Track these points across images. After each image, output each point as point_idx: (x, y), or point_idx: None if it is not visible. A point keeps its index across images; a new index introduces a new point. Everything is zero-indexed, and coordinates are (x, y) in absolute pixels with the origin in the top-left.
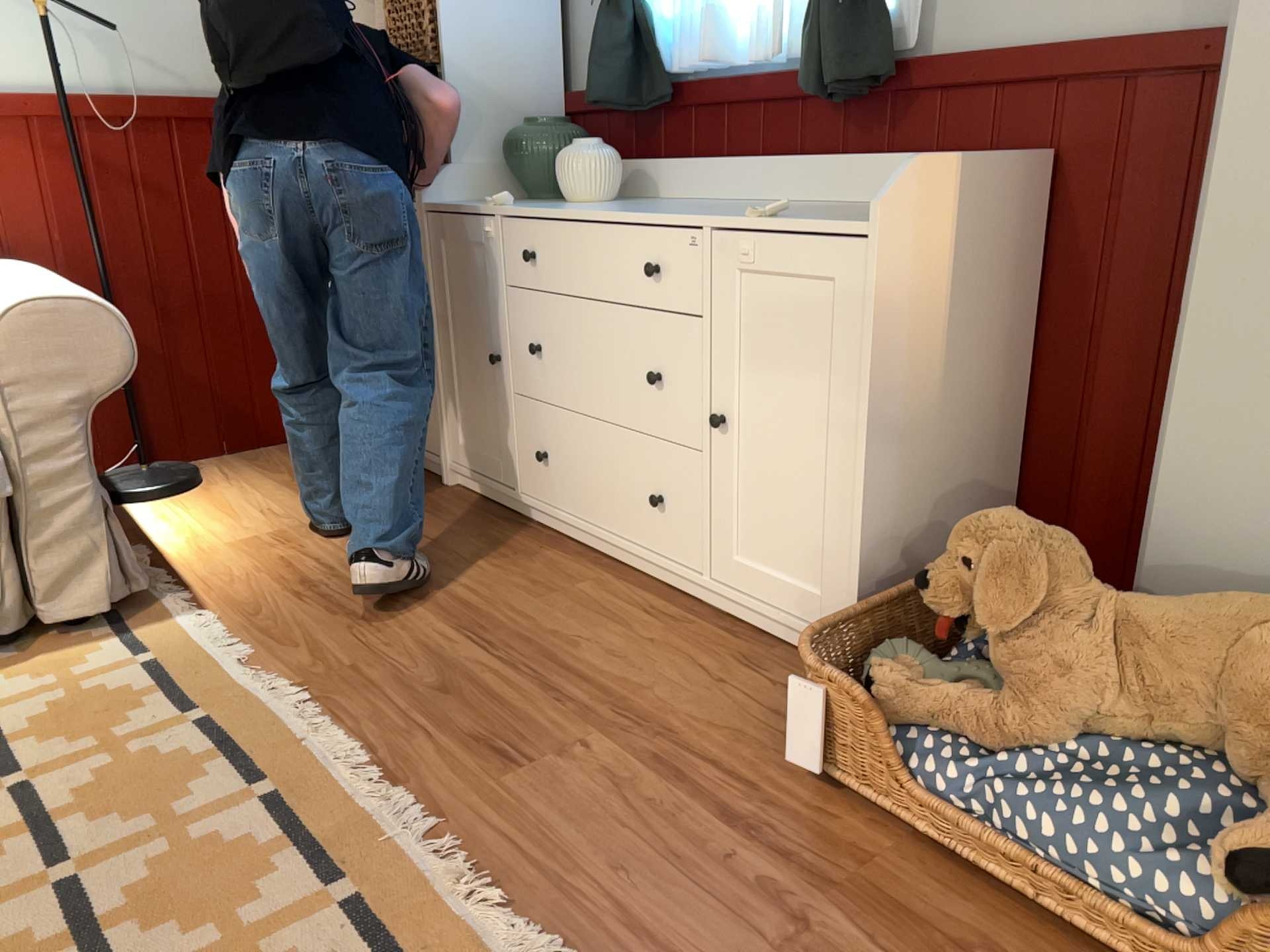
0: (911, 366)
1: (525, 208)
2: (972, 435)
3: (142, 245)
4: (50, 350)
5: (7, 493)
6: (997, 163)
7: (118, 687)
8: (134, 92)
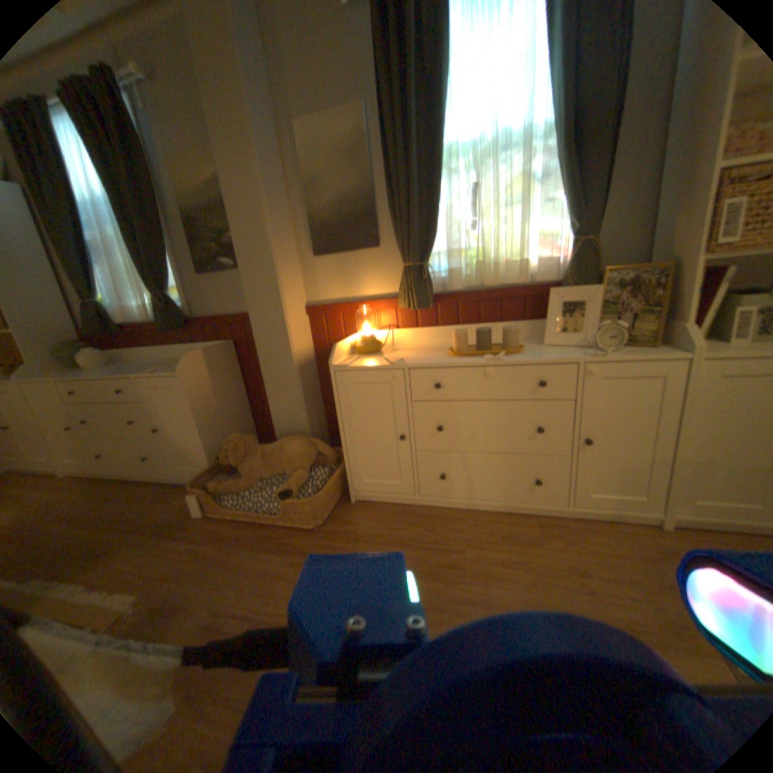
0: (205, 403)
1: (65, 376)
2: (234, 414)
3: None
4: None
5: None
6: (216, 347)
7: None
8: None
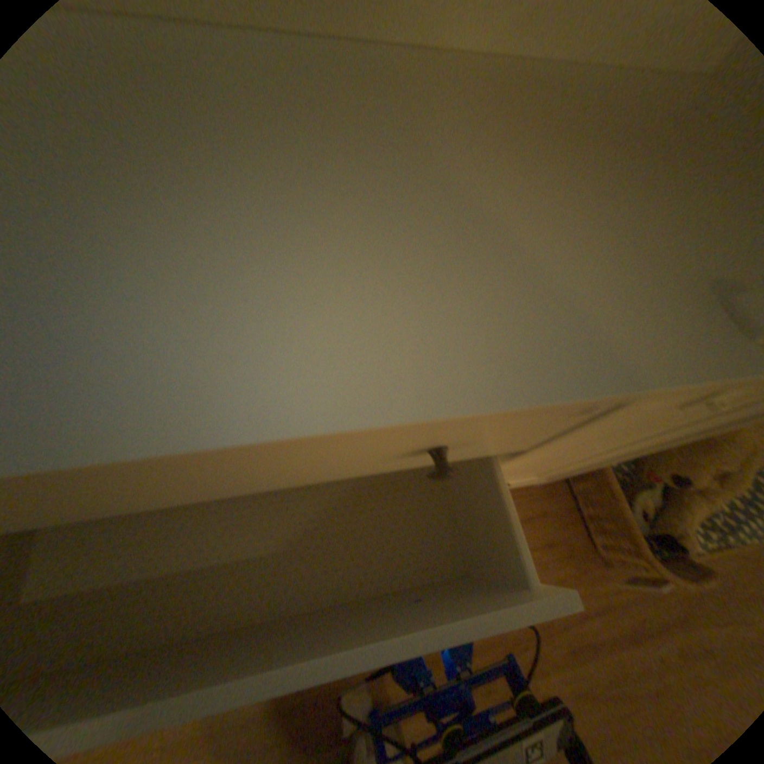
0: None
1: None
2: None
3: None
4: None
5: None
6: None
7: None
8: None
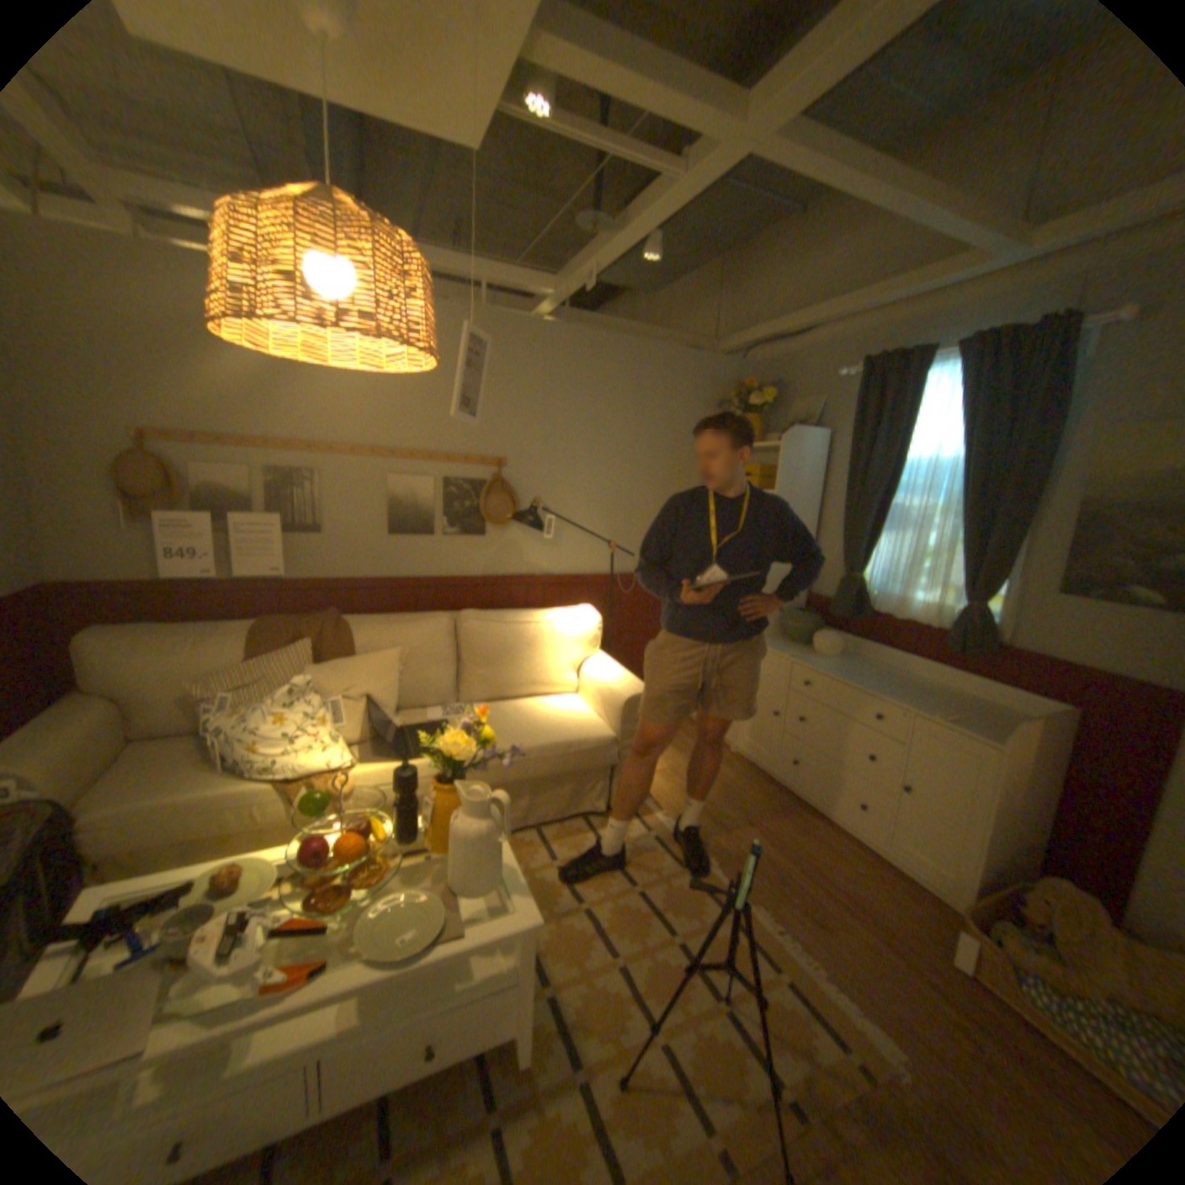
0: (1014, 799)
1: (803, 659)
2: (1033, 823)
3: (615, 629)
4: (636, 712)
5: (615, 764)
6: (1059, 718)
7: (651, 850)
8: (625, 571)
